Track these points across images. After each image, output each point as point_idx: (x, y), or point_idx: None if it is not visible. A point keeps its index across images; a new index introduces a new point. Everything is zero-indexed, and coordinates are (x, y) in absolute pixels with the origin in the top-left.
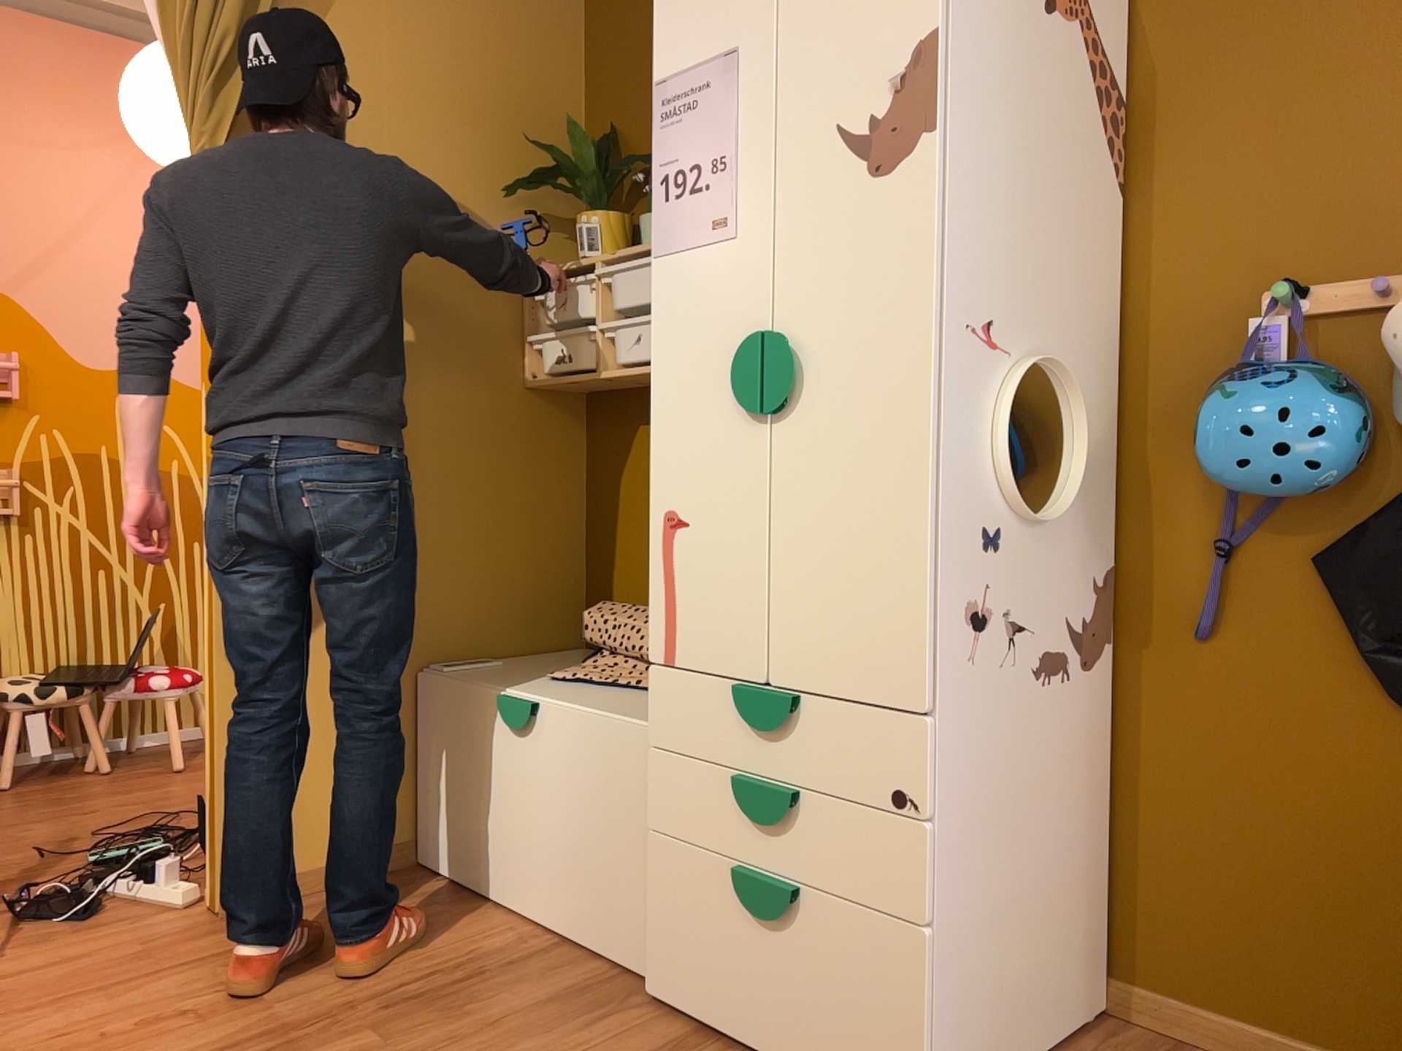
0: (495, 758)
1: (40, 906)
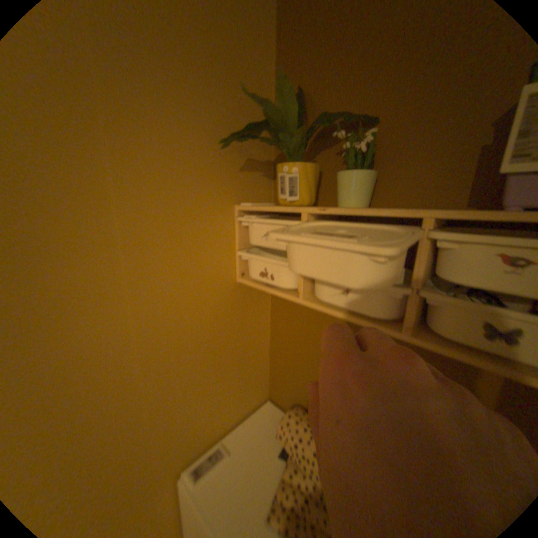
0: None
1: None
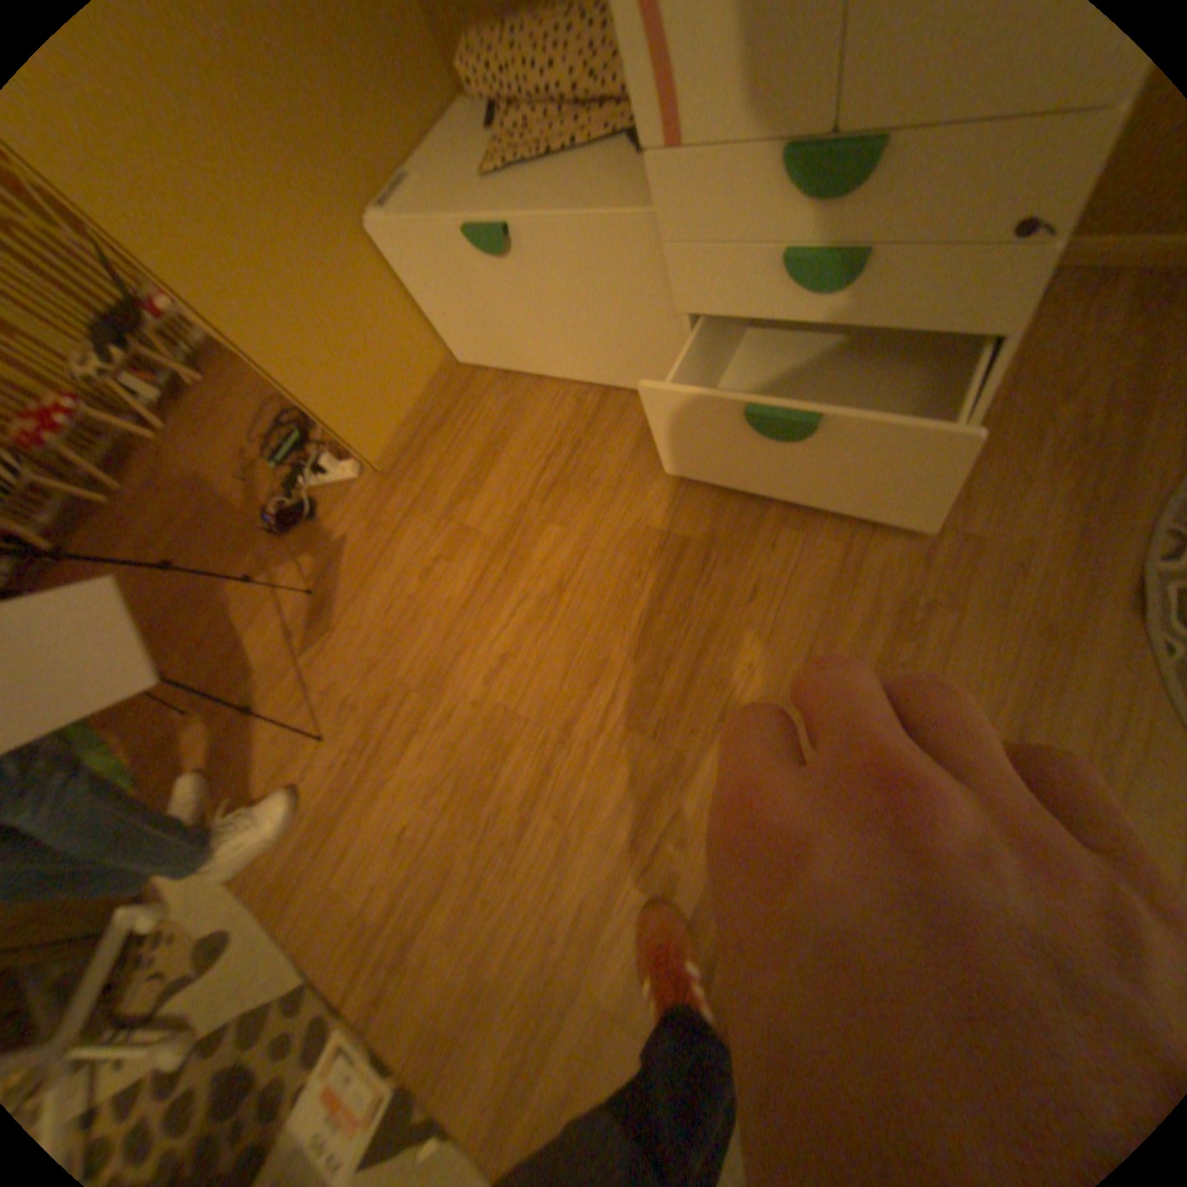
0: (485, 278)
1: (281, 515)
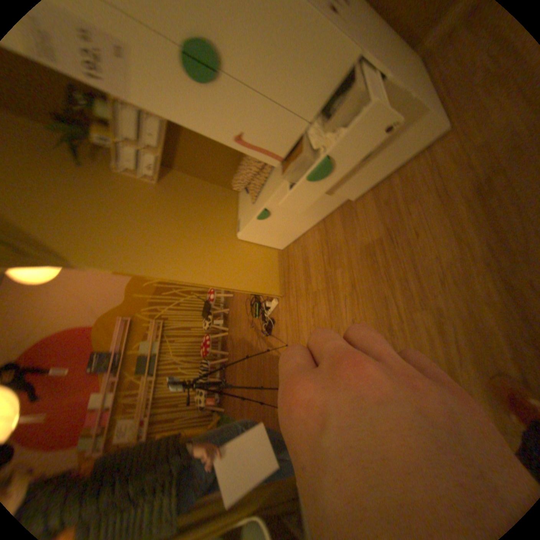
0: (271, 223)
1: (268, 329)
